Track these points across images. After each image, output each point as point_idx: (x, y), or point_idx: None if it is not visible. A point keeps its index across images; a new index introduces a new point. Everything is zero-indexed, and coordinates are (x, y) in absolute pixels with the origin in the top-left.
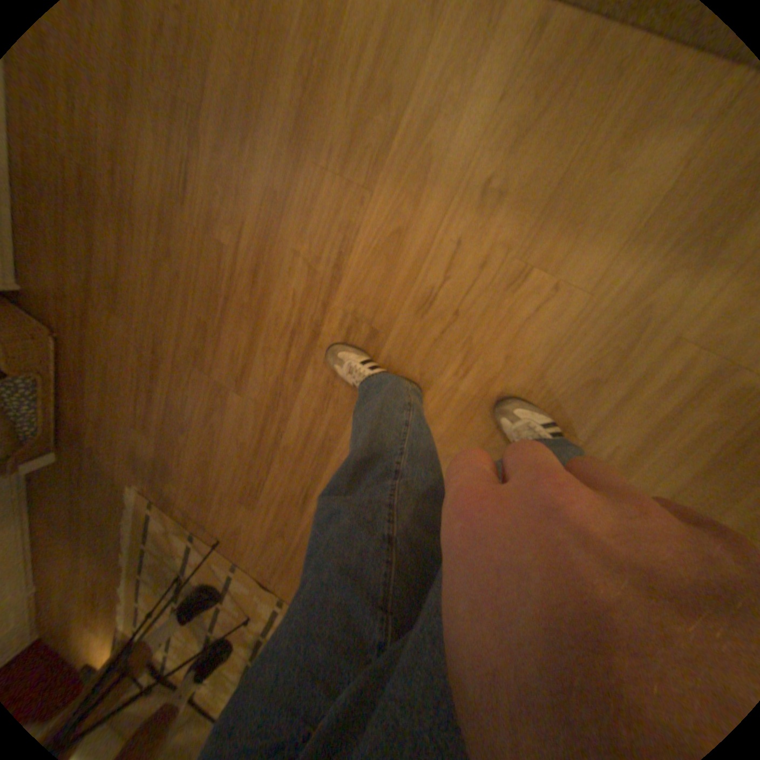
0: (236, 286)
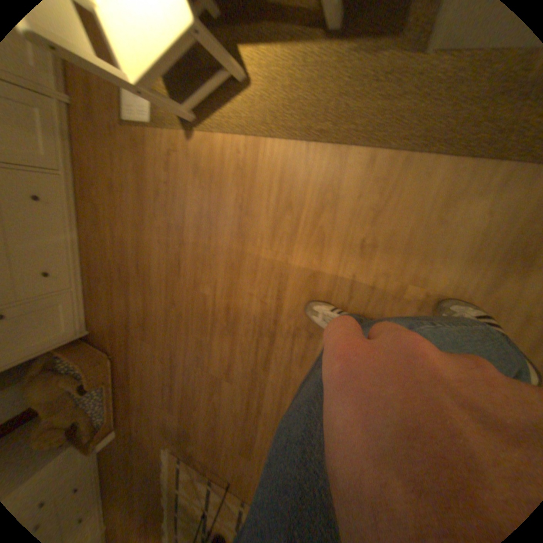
0: (217, 317)
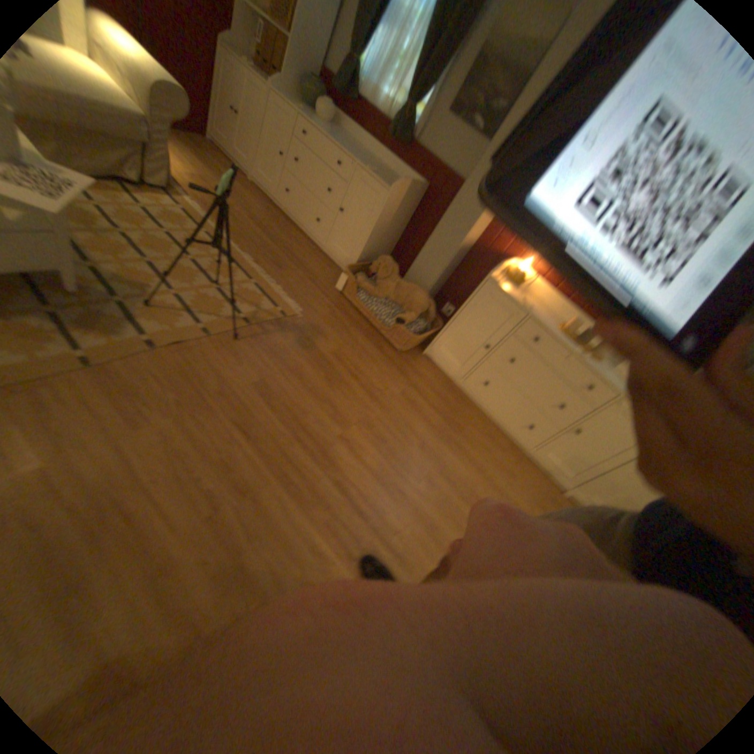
0: (396, 480)
